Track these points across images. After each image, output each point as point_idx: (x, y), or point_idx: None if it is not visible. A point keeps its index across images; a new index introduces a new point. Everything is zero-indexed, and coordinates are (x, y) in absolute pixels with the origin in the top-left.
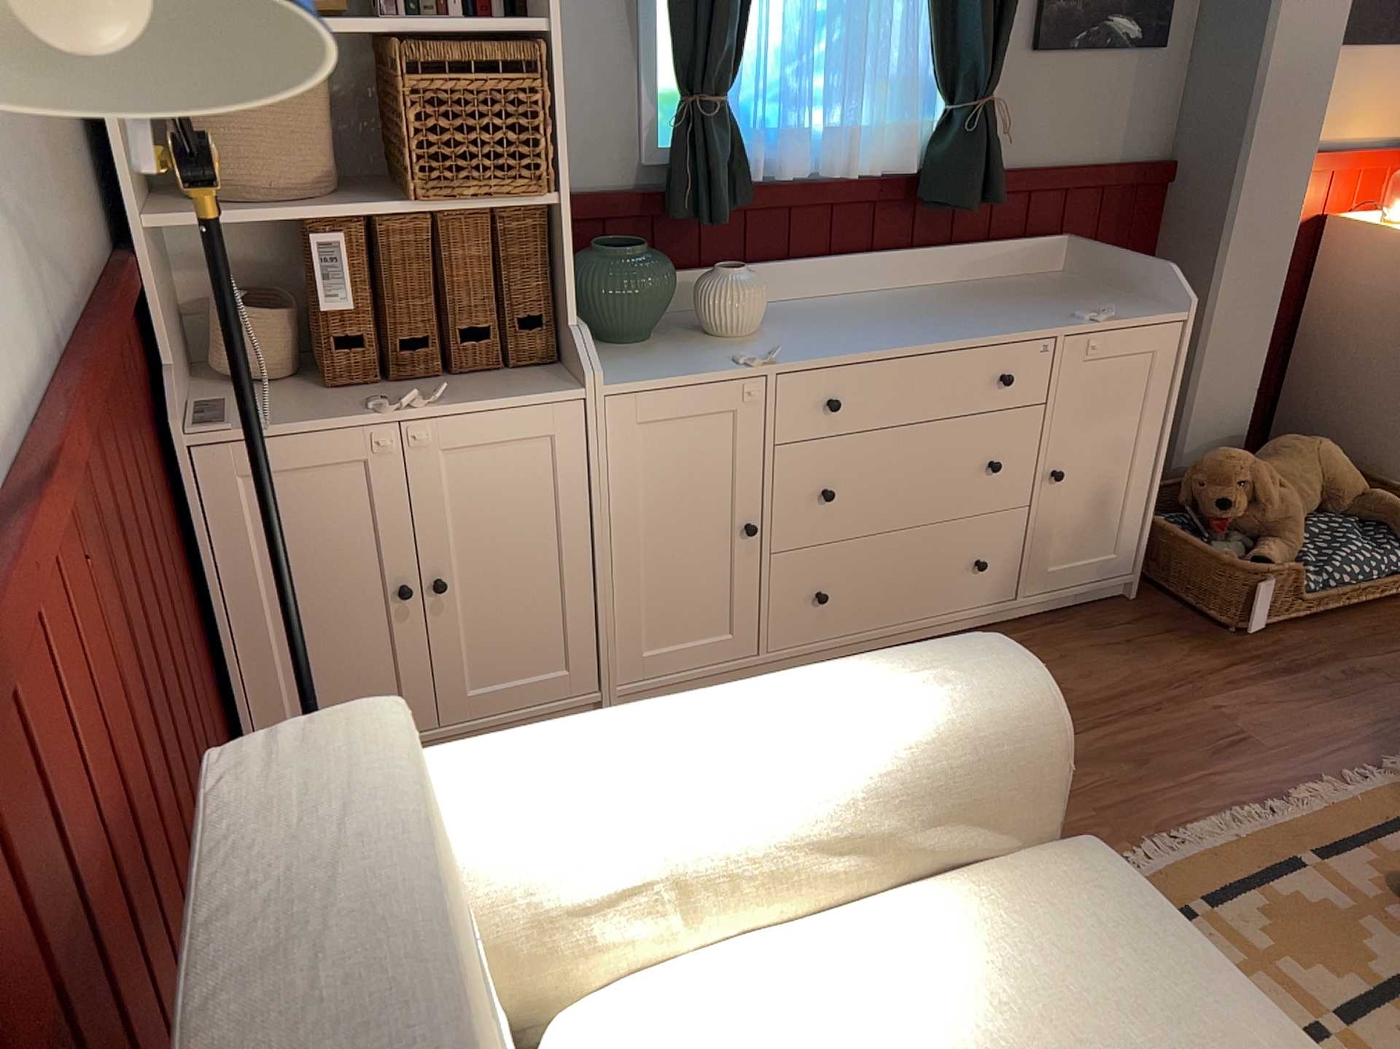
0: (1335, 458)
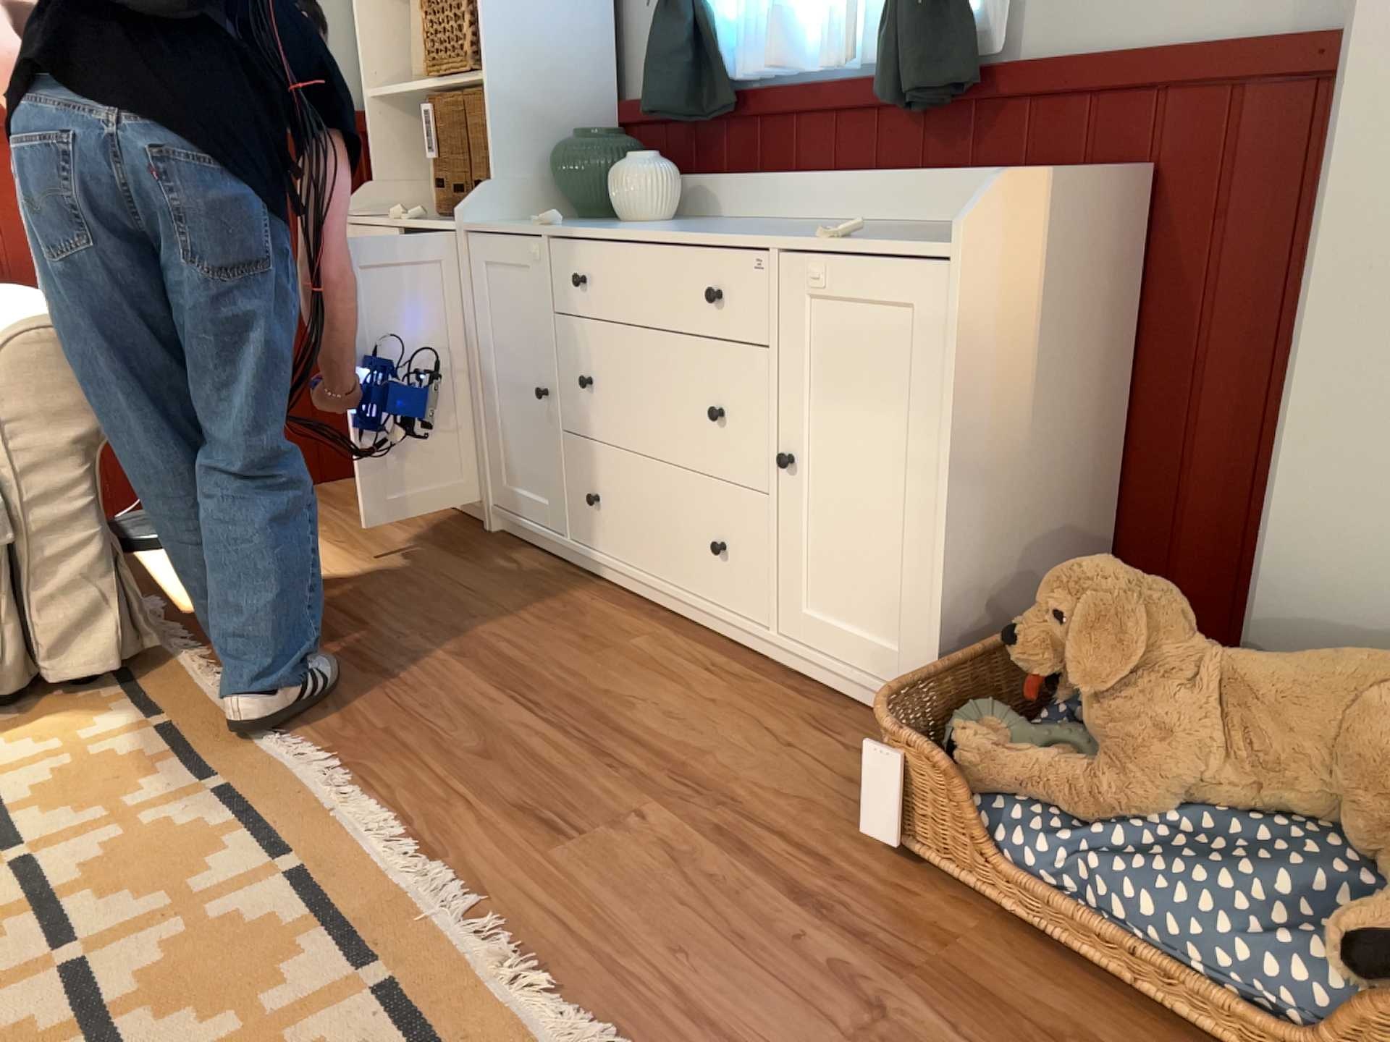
0: None
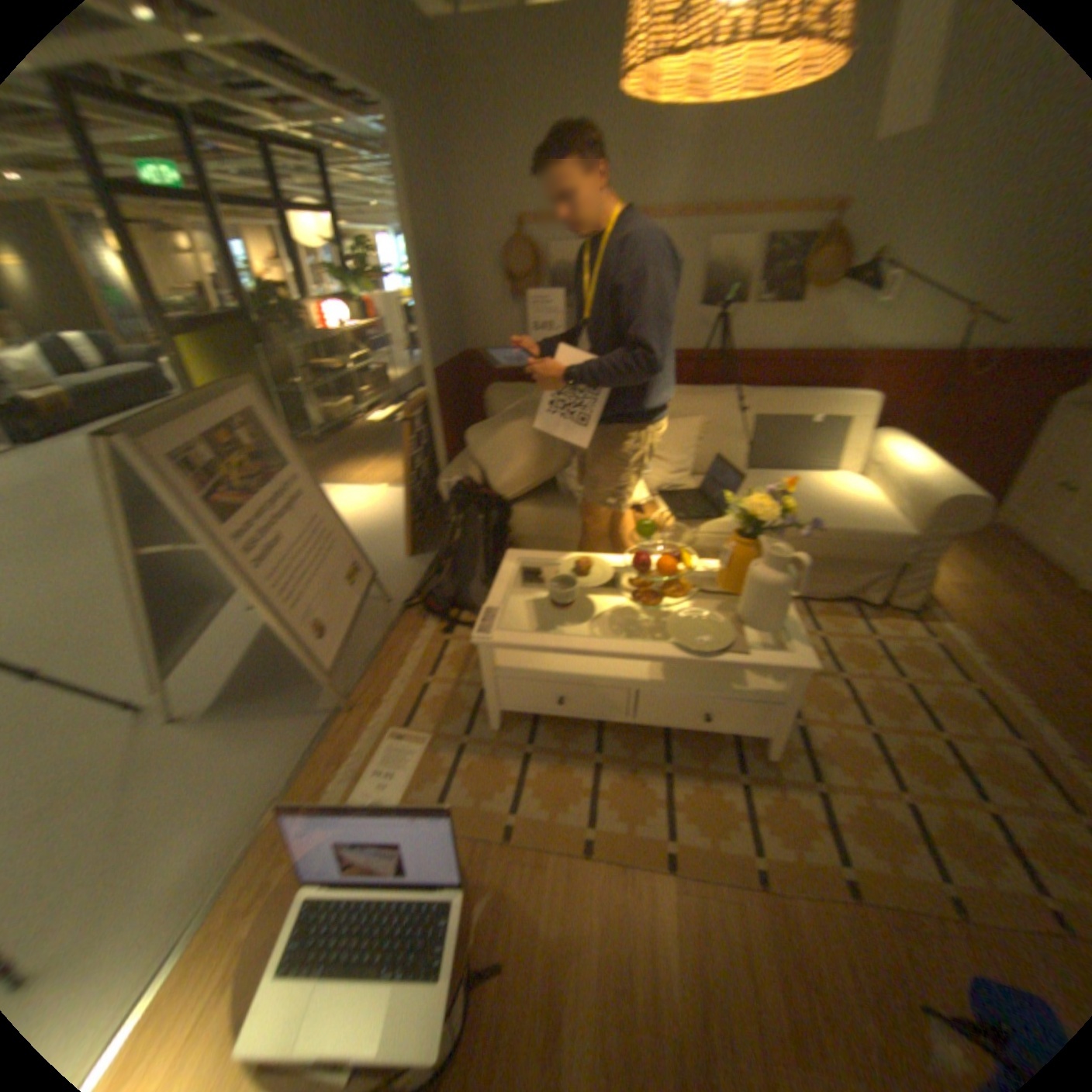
0: None
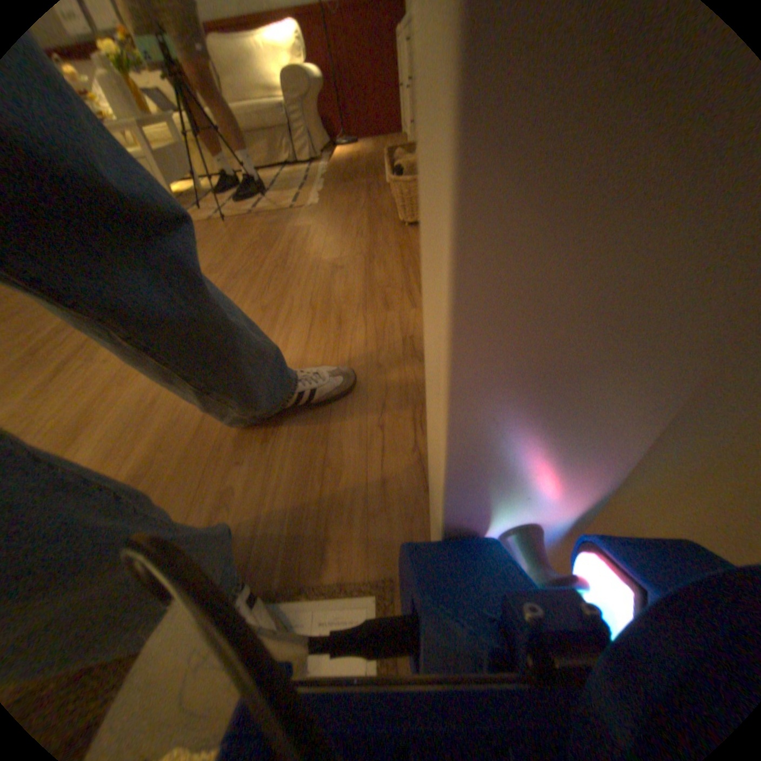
0: None
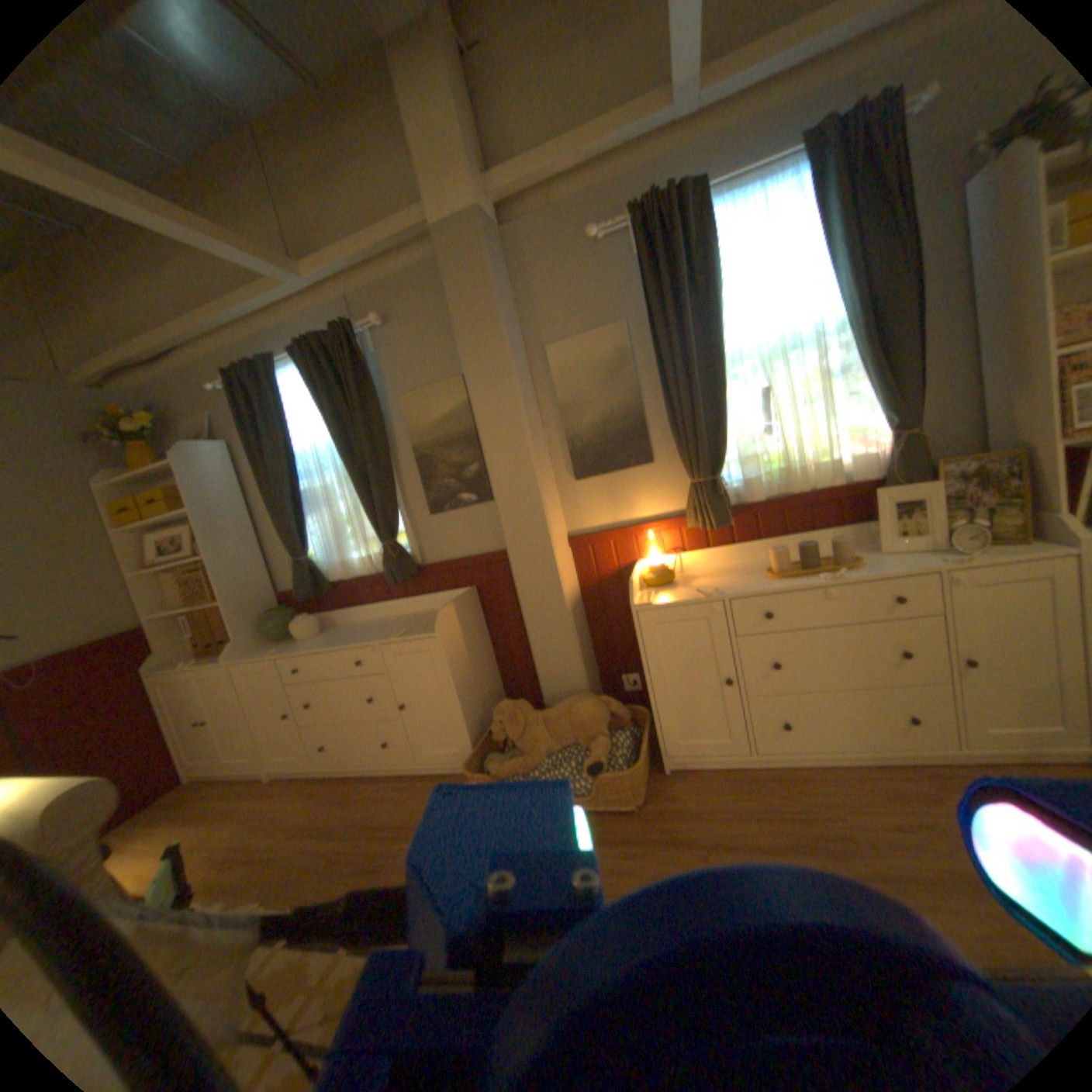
0: (581, 712)
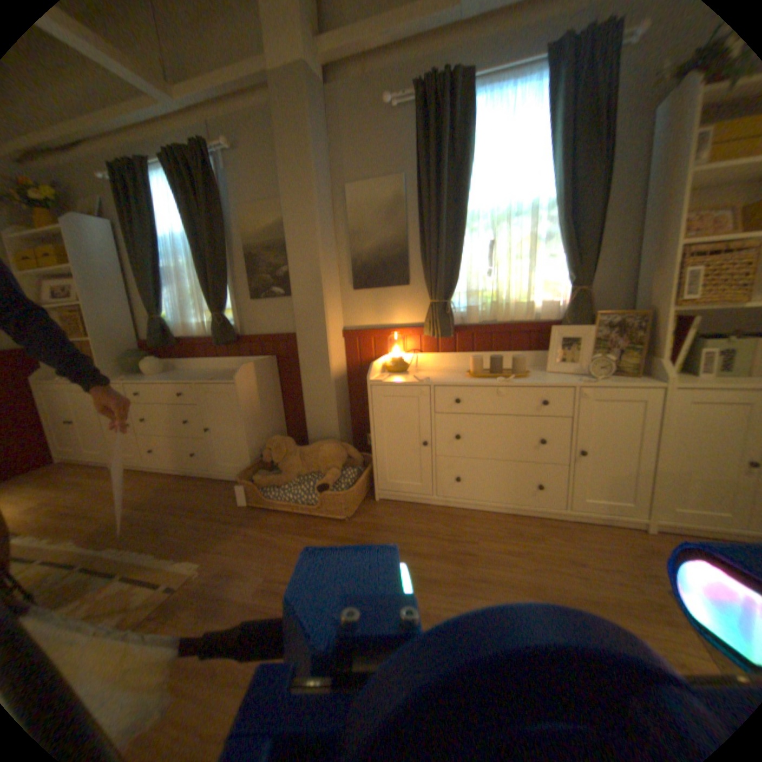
0: (327, 451)
